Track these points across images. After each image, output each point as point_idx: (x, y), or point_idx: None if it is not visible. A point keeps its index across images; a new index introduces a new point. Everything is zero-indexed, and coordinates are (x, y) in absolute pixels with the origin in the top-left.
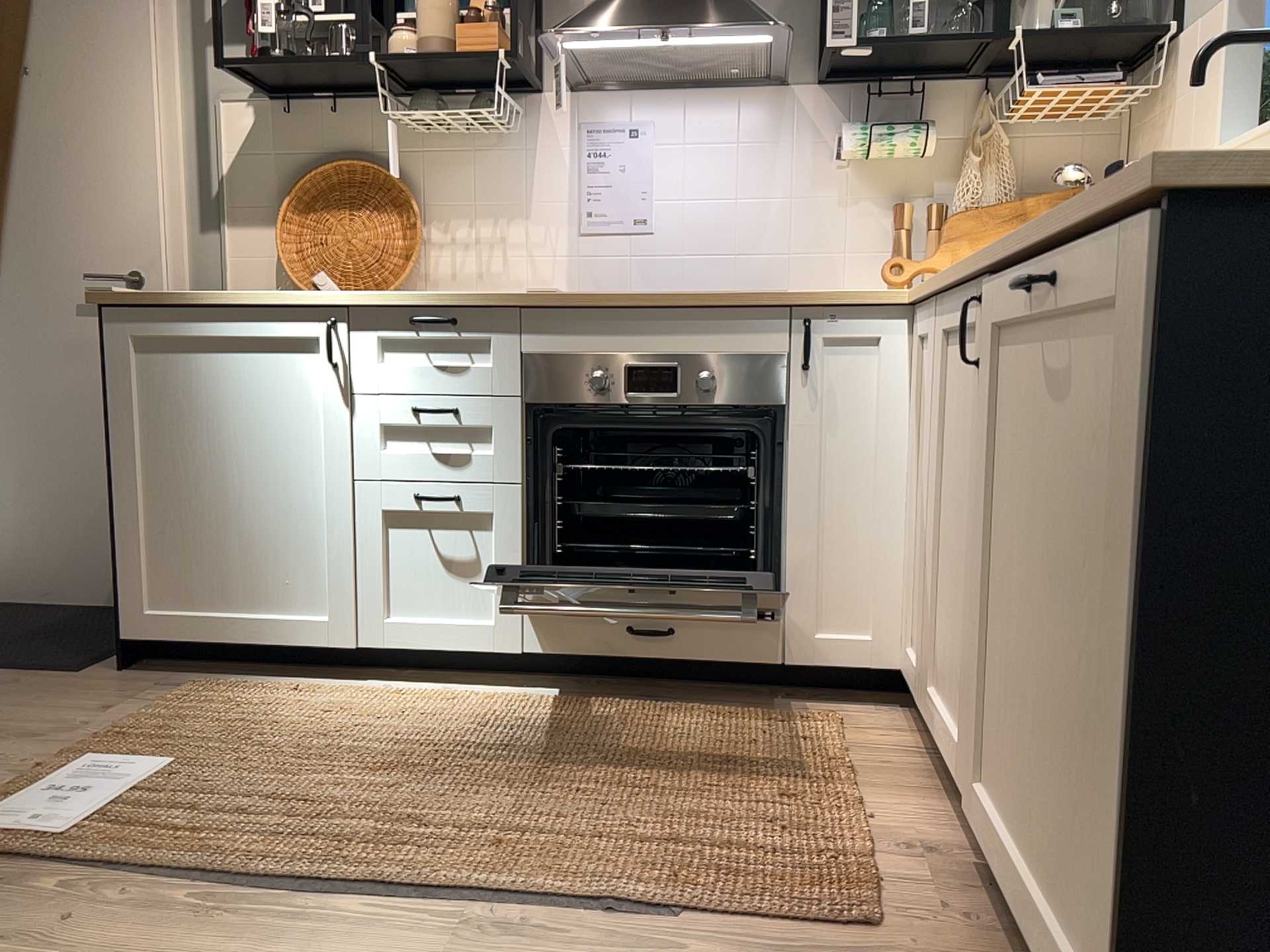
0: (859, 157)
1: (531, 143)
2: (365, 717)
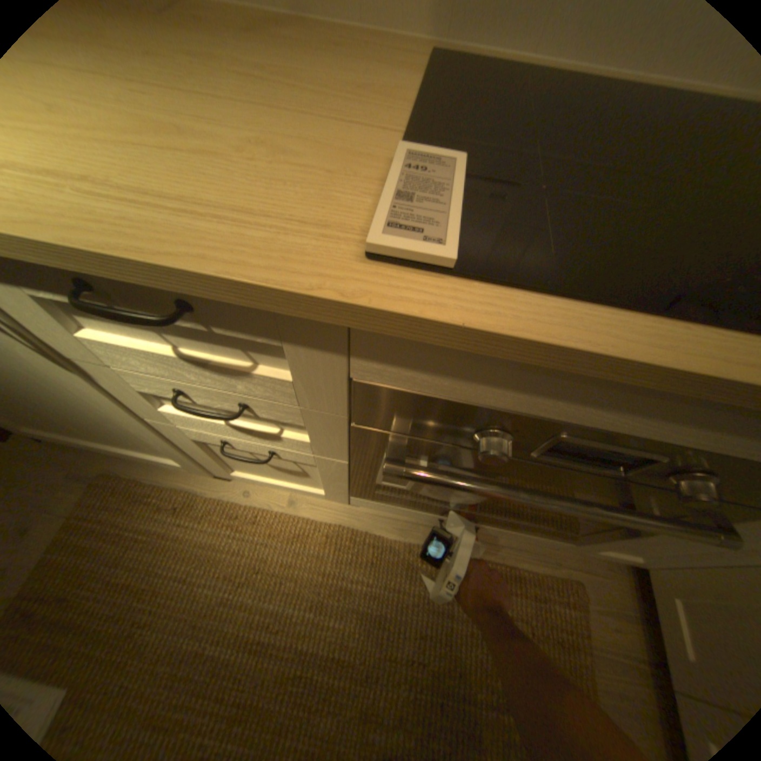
0: None
1: None
2: (227, 573)
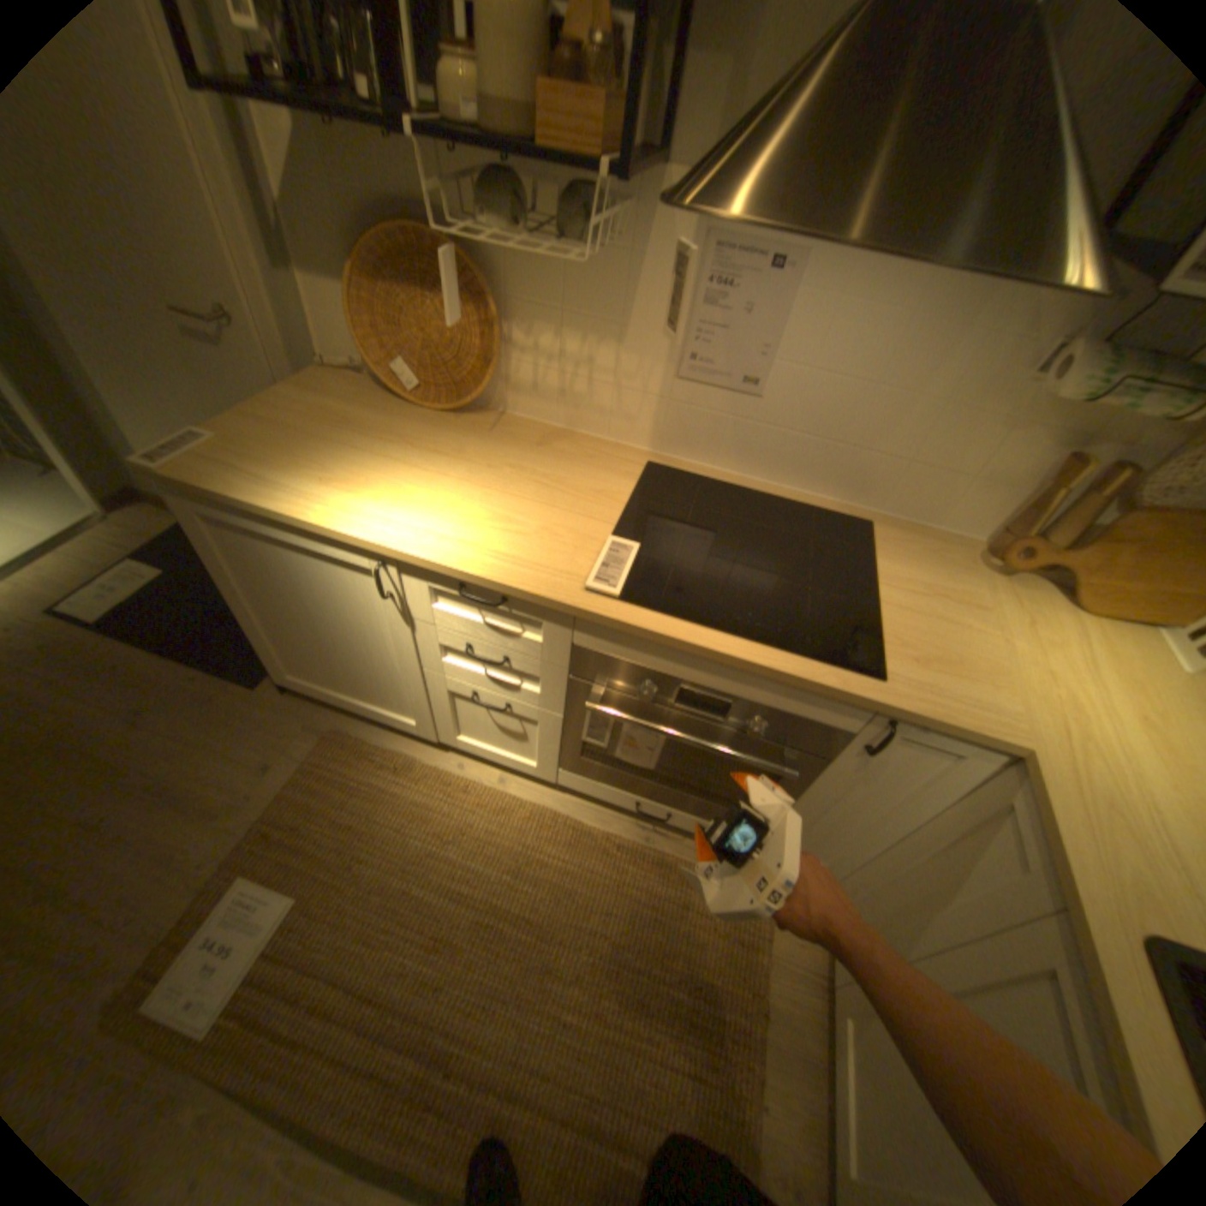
0: (1078, 398)
1: (643, 244)
2: (436, 832)
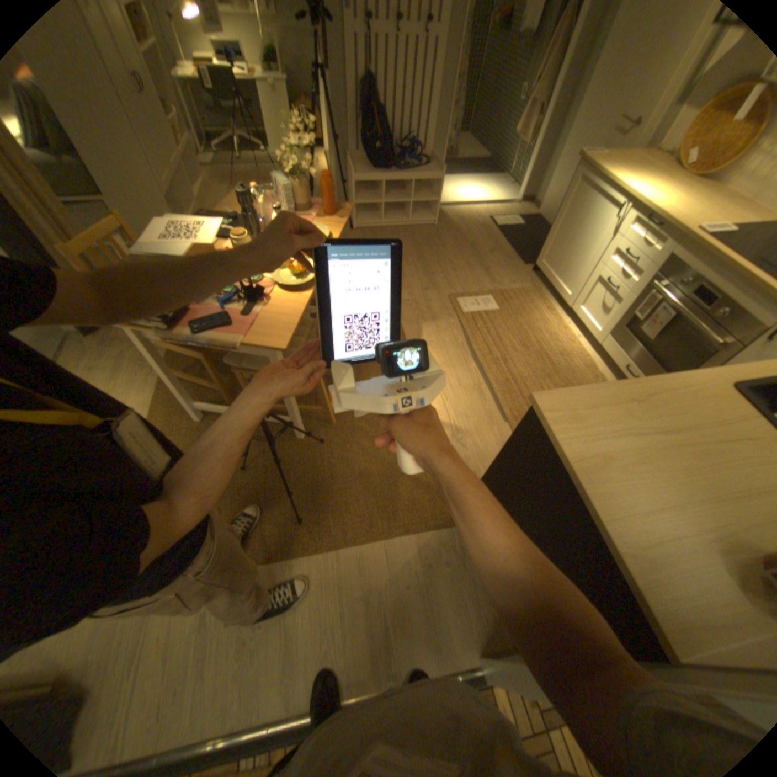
0: None
1: None
2: (545, 328)
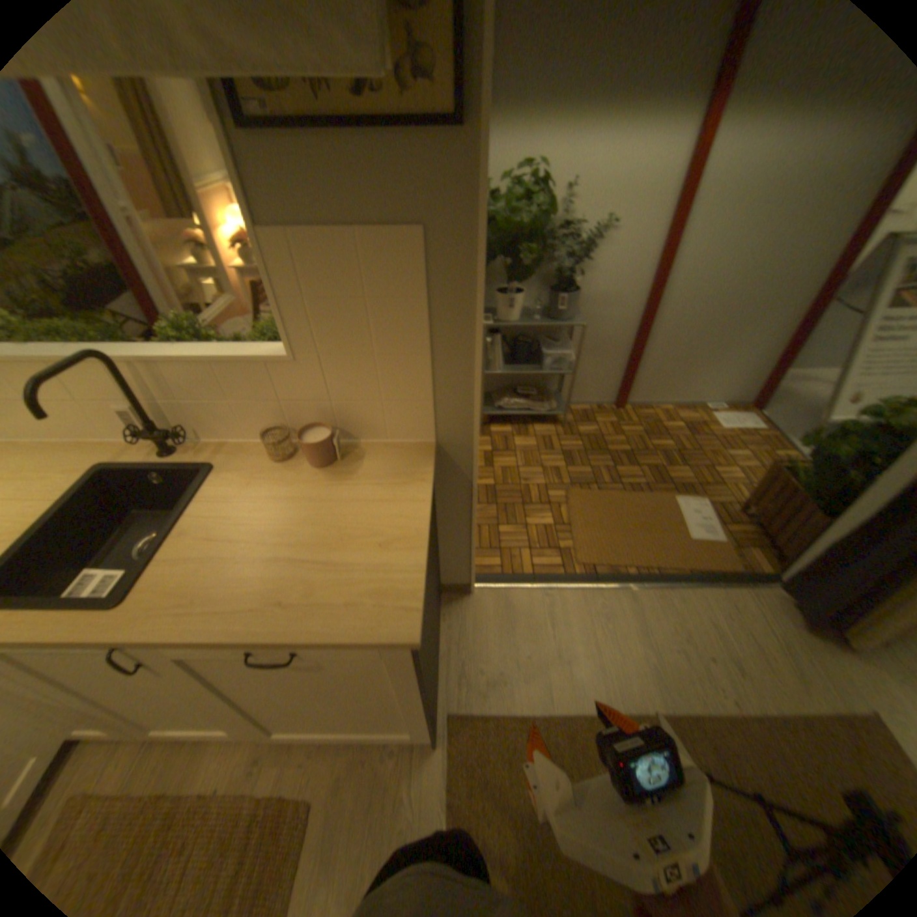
0: None
1: None
2: None
